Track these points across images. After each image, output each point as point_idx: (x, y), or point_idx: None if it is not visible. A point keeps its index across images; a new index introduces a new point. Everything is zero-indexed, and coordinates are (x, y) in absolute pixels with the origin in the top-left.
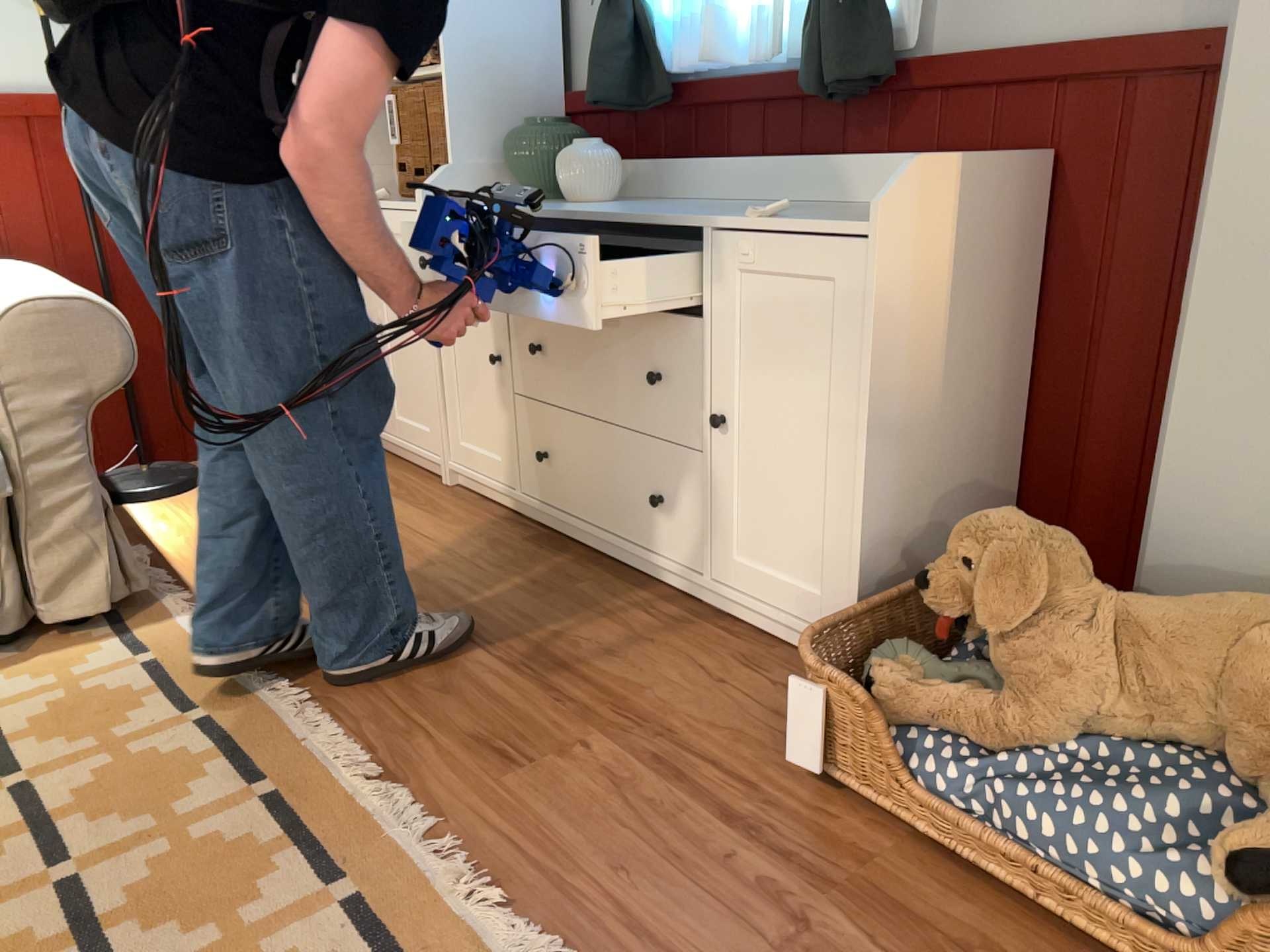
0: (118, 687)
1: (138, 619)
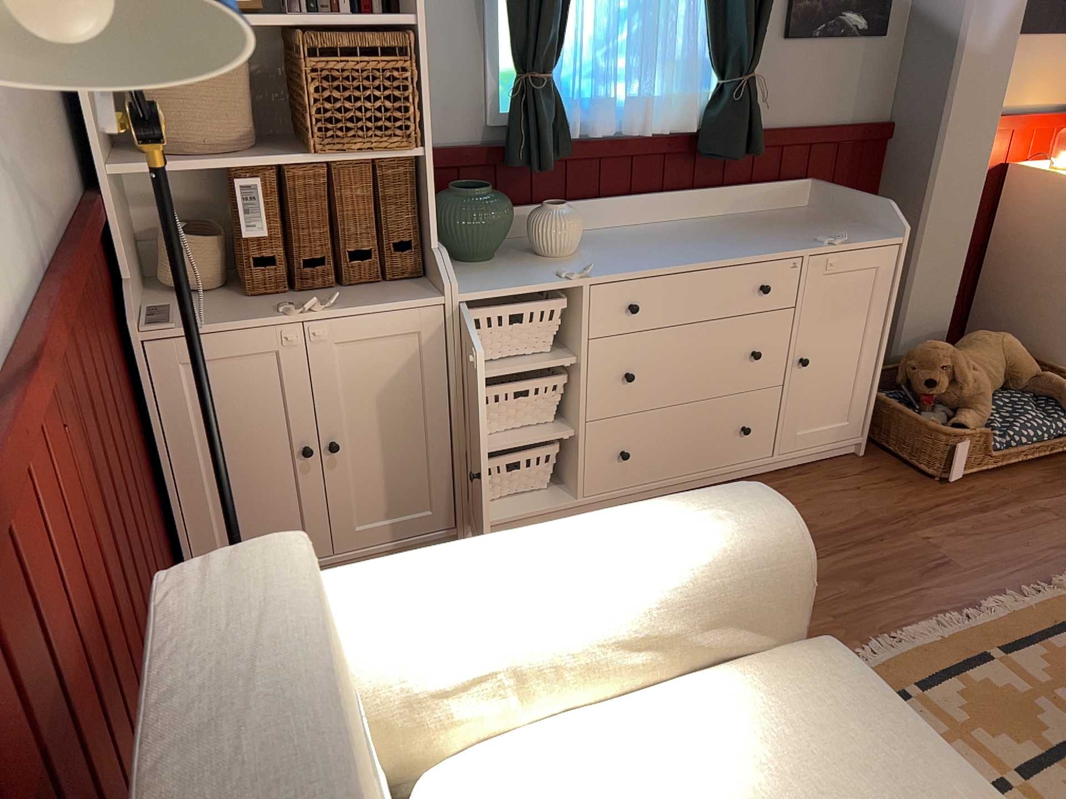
0: None
1: None
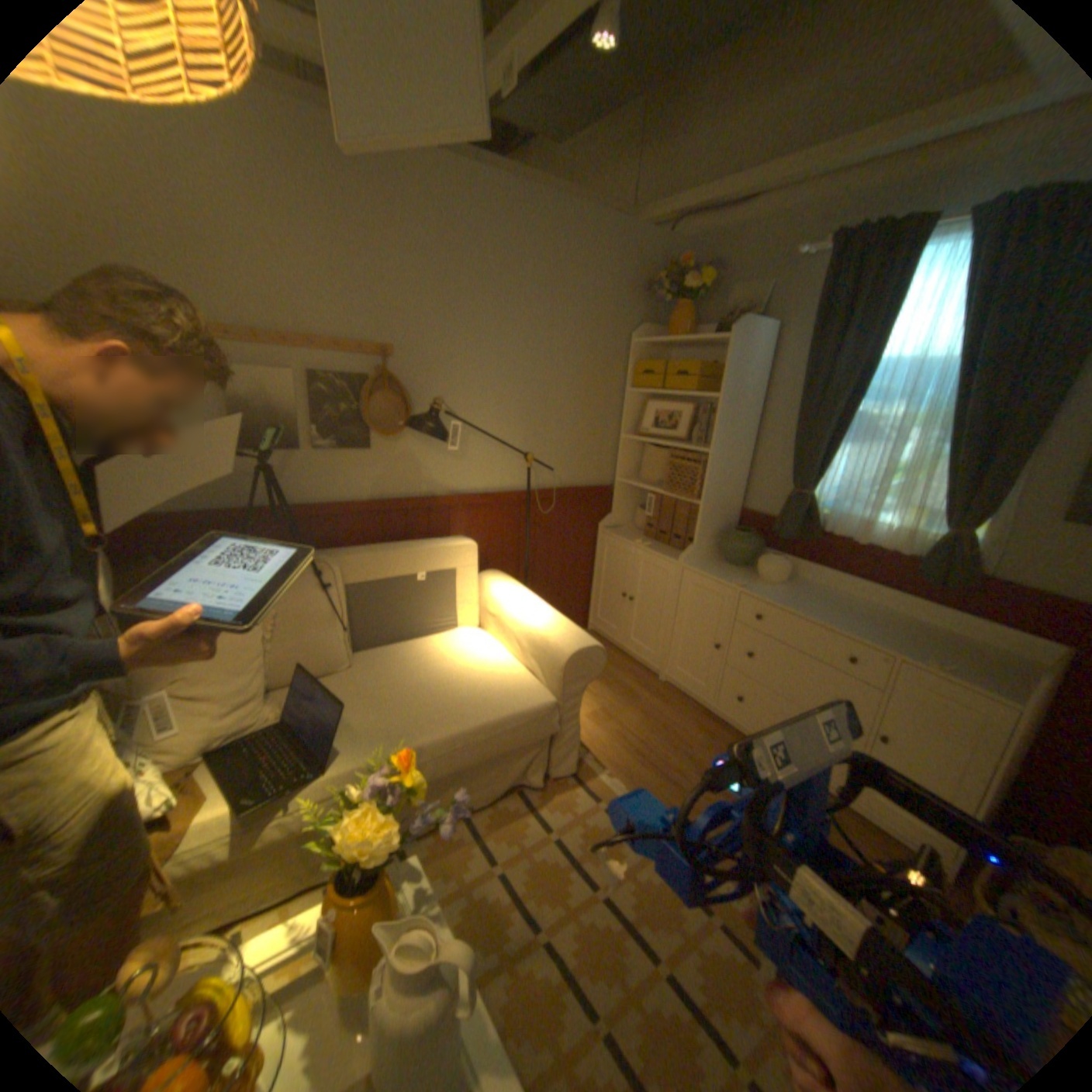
0: (605, 829)
1: (582, 775)
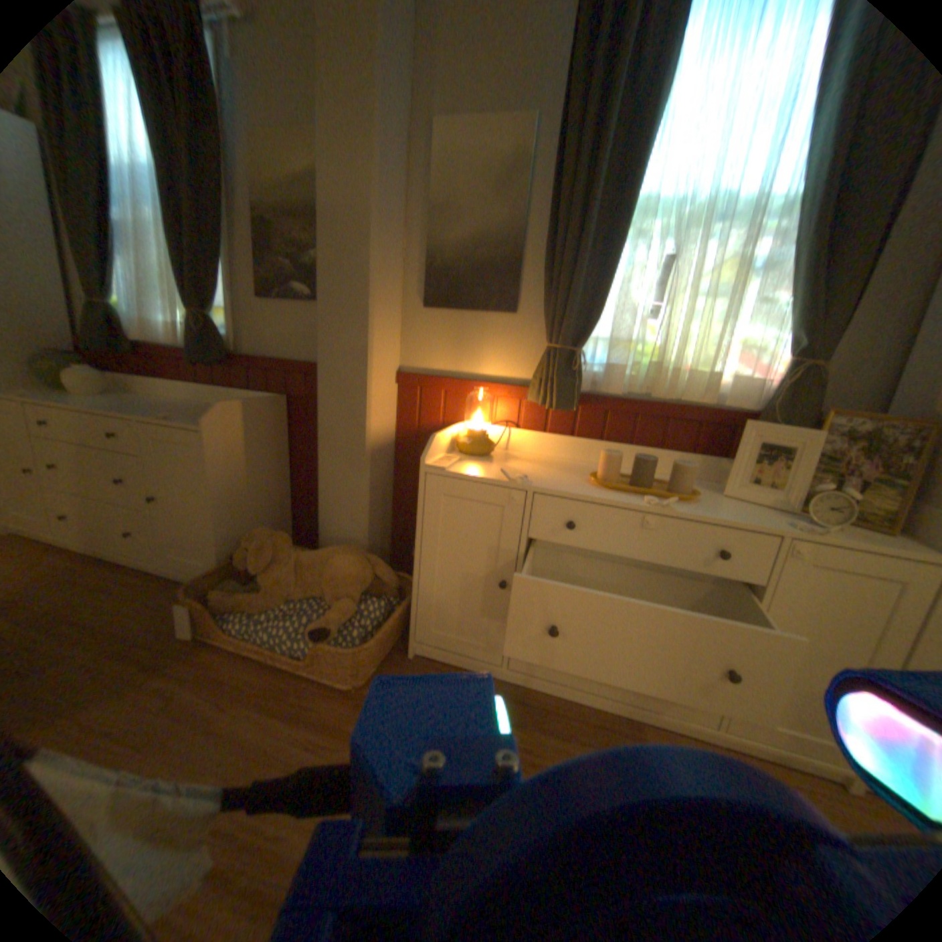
0: None
1: None
